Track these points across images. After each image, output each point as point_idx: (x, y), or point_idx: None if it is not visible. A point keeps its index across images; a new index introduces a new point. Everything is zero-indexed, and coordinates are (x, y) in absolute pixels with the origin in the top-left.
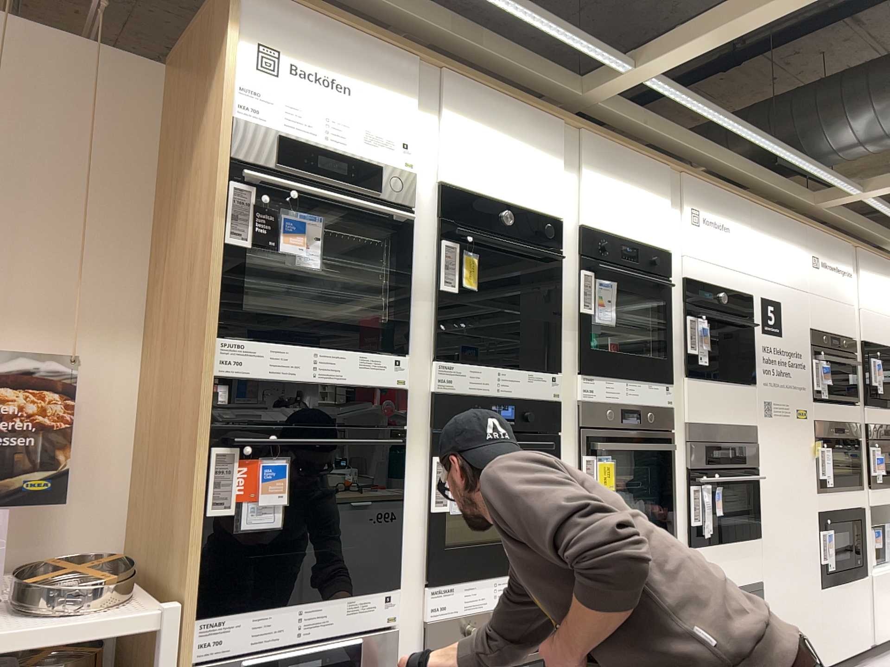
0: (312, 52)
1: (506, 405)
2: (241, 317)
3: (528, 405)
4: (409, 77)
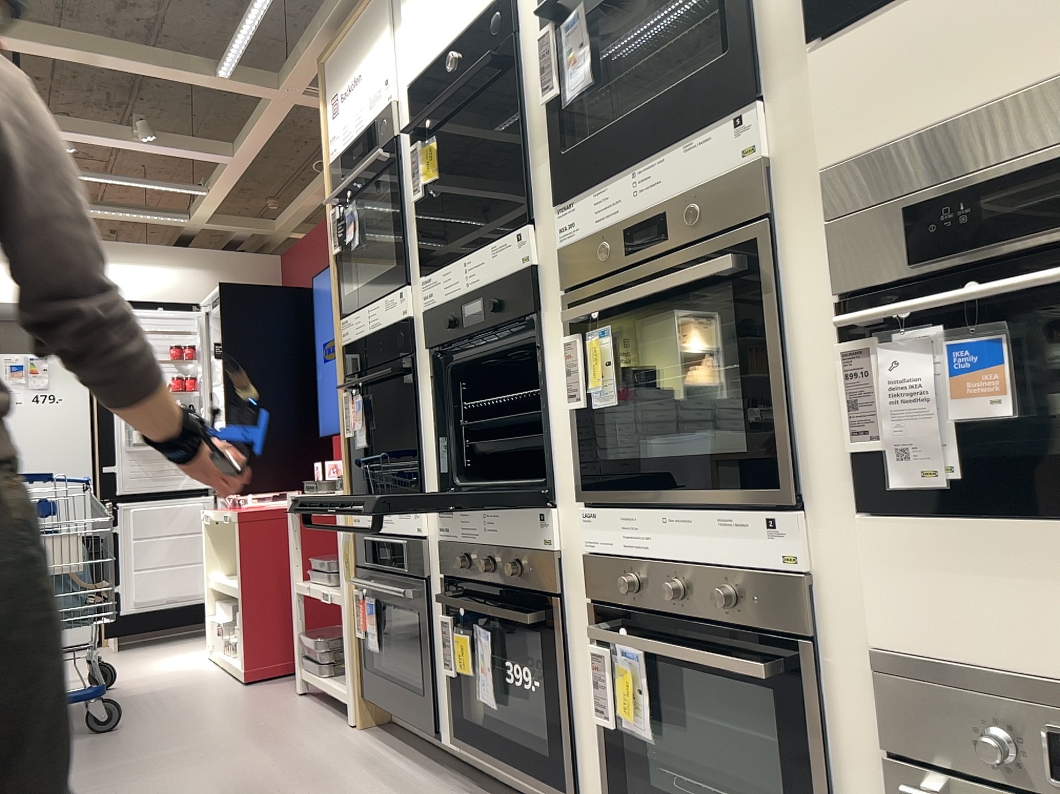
0: (341, 68)
1: (479, 301)
2: (340, 304)
3: (496, 292)
4: (379, 3)
